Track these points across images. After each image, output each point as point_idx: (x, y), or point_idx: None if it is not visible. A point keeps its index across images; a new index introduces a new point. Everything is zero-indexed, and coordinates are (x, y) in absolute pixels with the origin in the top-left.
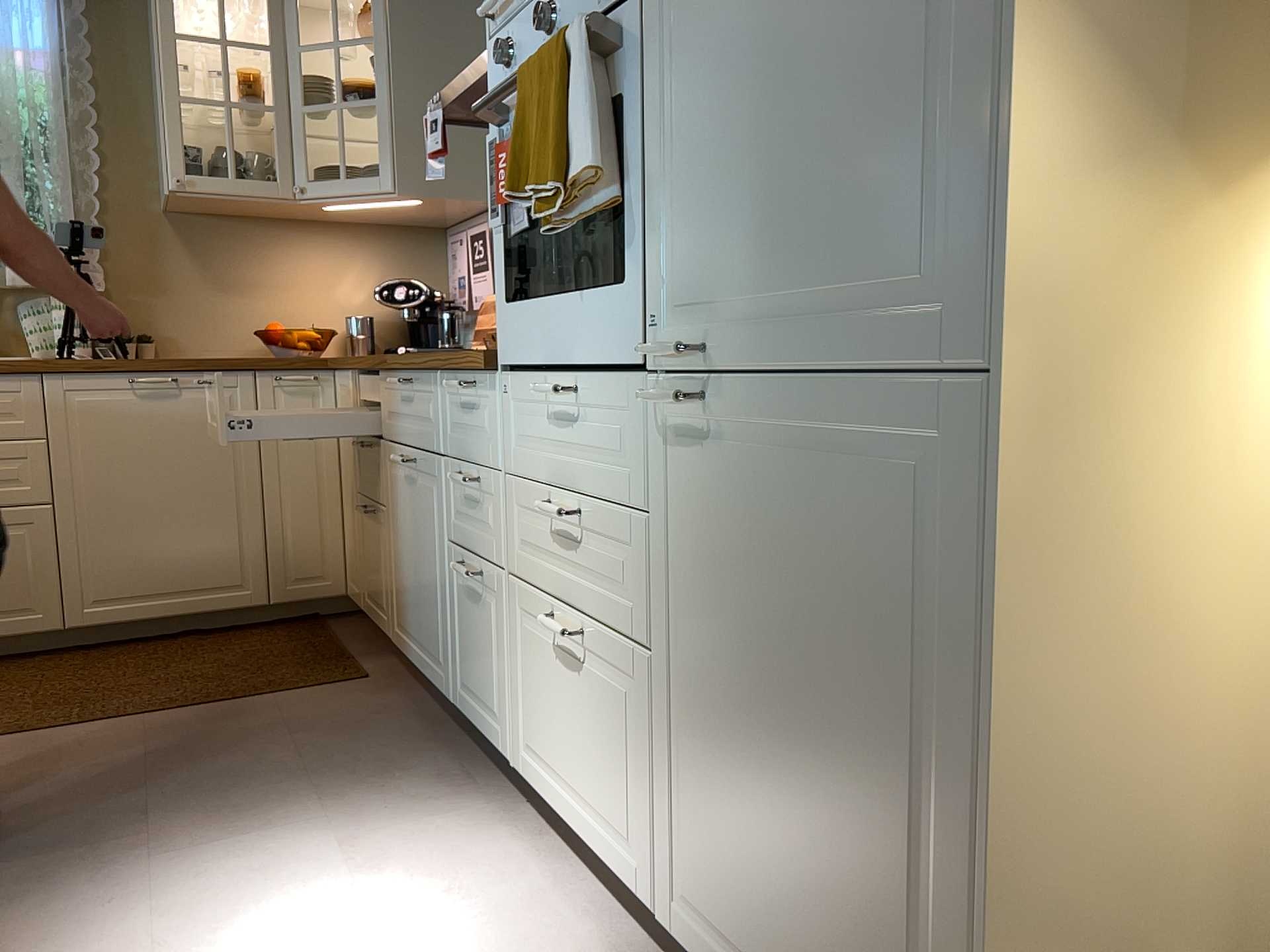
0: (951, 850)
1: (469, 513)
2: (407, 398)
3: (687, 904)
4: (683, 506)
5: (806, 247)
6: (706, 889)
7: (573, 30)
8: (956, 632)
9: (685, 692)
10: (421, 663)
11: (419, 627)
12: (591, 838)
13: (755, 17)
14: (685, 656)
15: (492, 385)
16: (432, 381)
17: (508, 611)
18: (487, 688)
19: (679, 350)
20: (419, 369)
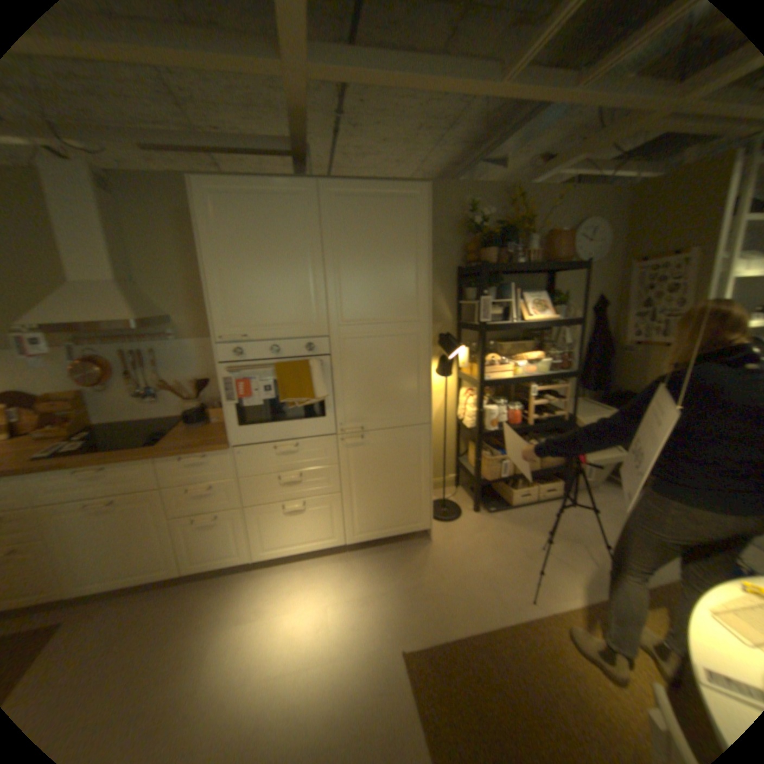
0: (421, 483)
1: (198, 501)
2: (92, 478)
3: (355, 534)
4: (350, 459)
5: (388, 409)
6: (363, 526)
7: (309, 363)
8: (421, 456)
9: (353, 494)
10: (130, 582)
11: (126, 569)
12: (309, 548)
13: (372, 371)
14: (352, 487)
15: (223, 454)
16: (142, 464)
17: (242, 519)
18: (222, 551)
19: (358, 430)
20: (131, 462)
